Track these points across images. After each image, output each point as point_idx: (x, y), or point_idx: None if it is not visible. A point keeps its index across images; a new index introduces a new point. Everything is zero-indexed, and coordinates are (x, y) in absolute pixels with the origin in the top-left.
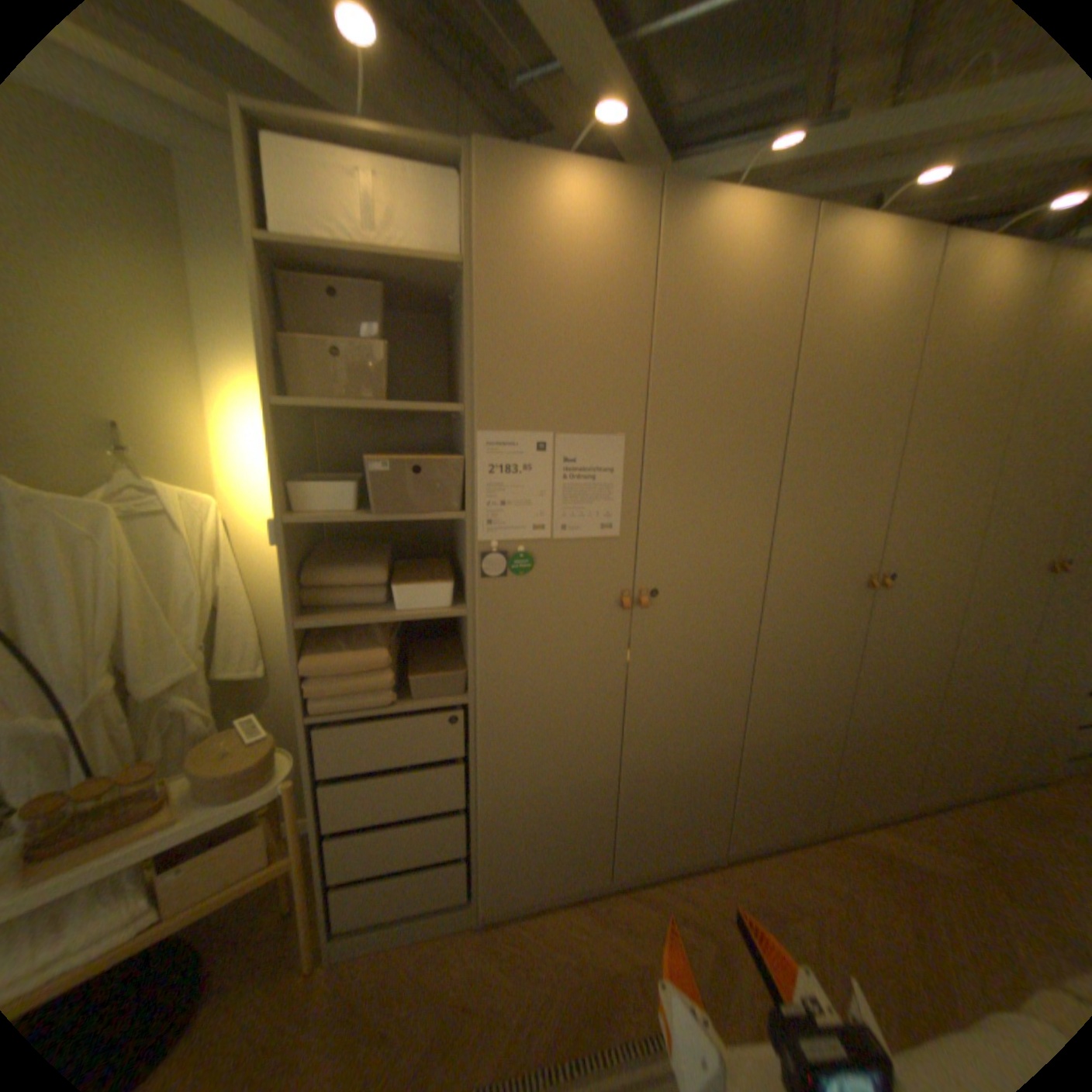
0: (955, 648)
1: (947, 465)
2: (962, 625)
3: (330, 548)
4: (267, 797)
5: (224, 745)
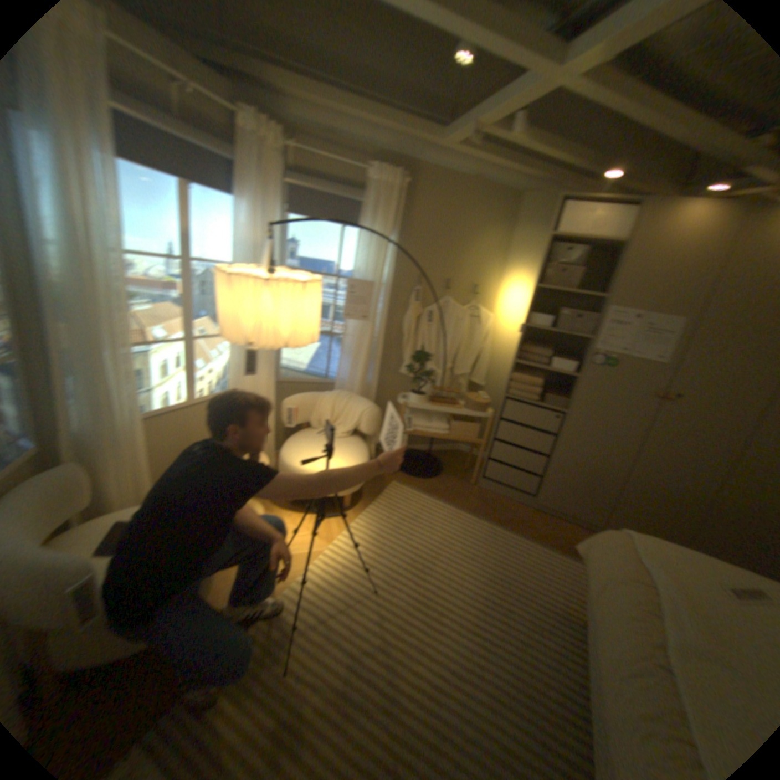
0: None
1: None
2: None
3: (532, 341)
4: (486, 416)
5: (478, 395)
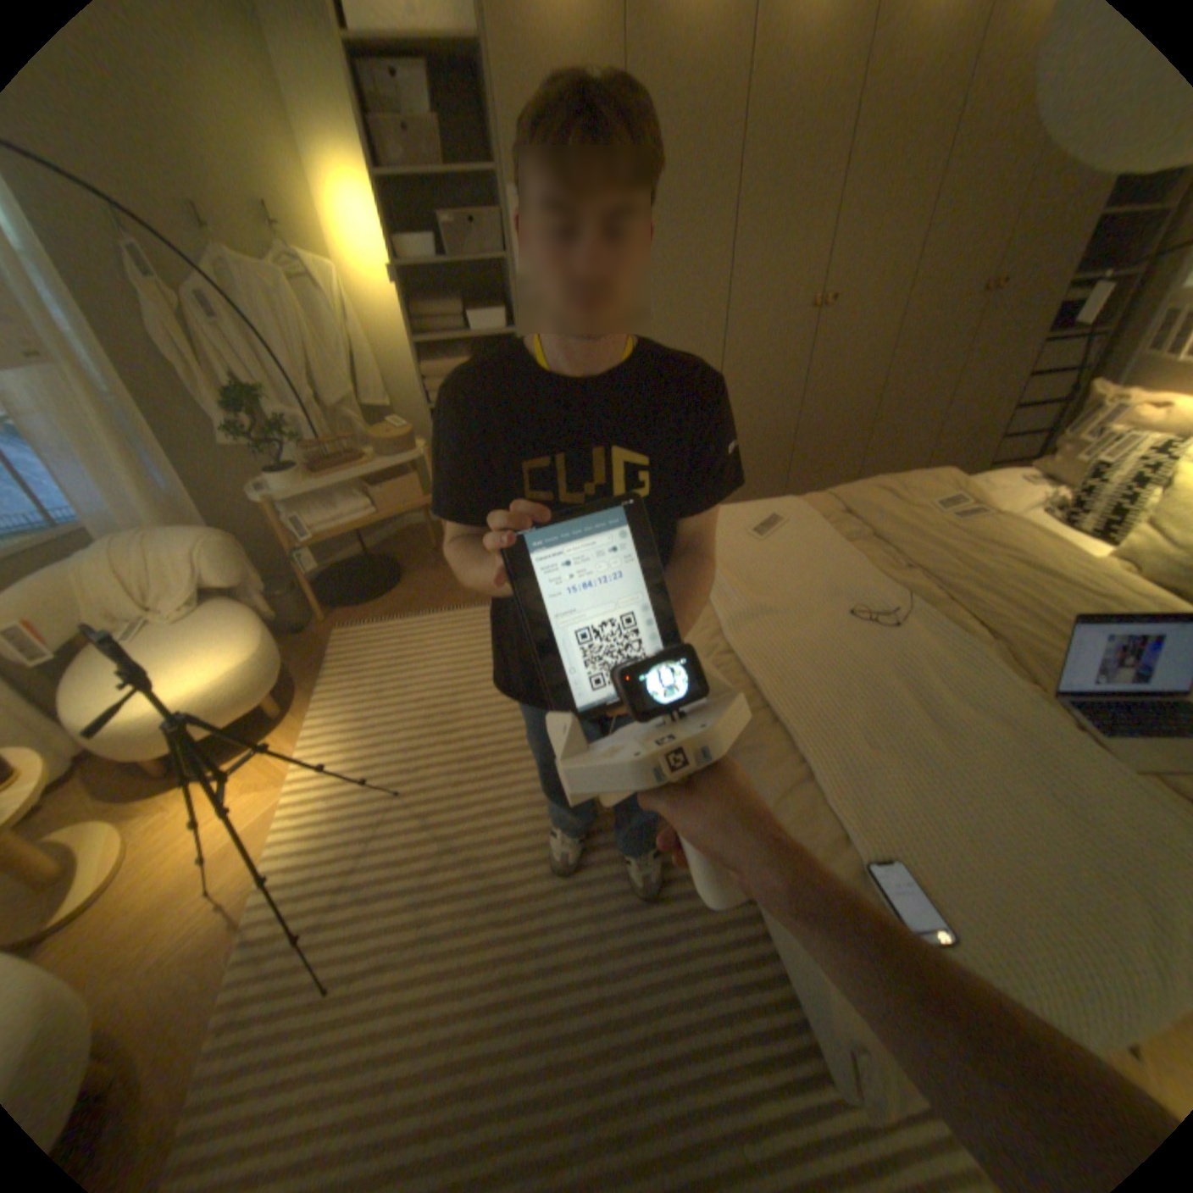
0: (888, 362)
1: (884, 190)
2: (895, 341)
3: (420, 296)
4: (415, 456)
5: (384, 428)
